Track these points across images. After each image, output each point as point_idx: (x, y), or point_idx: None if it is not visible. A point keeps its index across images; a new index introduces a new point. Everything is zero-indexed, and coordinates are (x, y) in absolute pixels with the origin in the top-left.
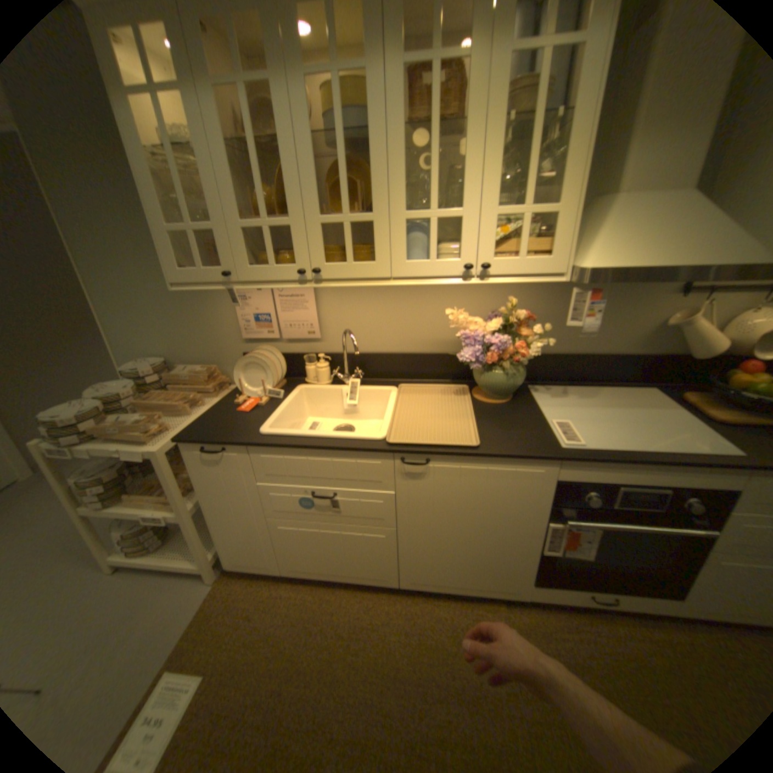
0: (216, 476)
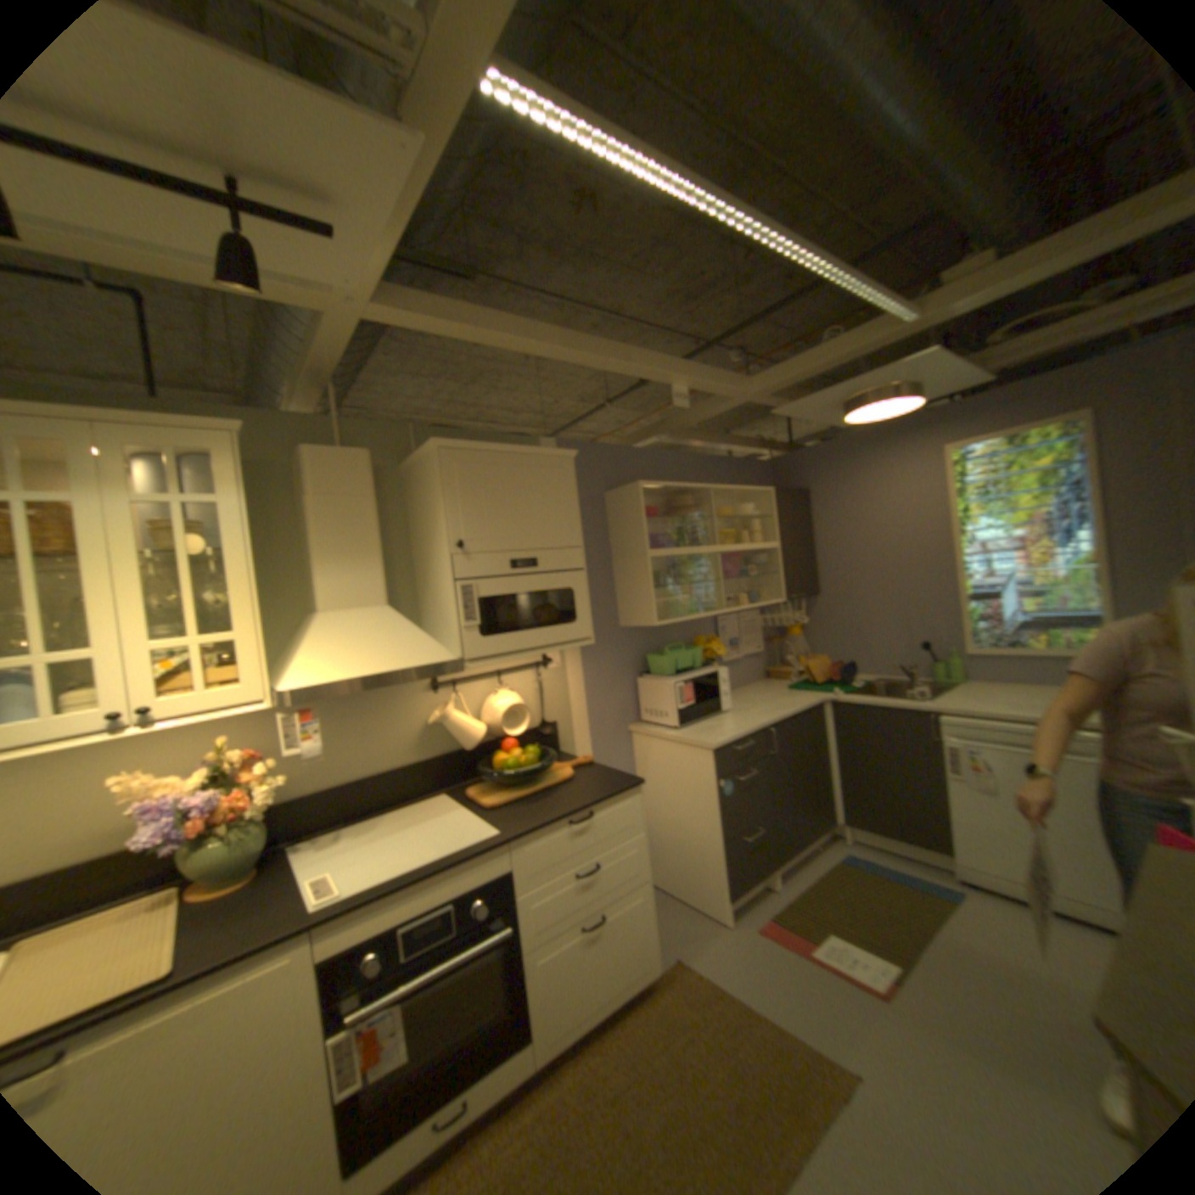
0: None
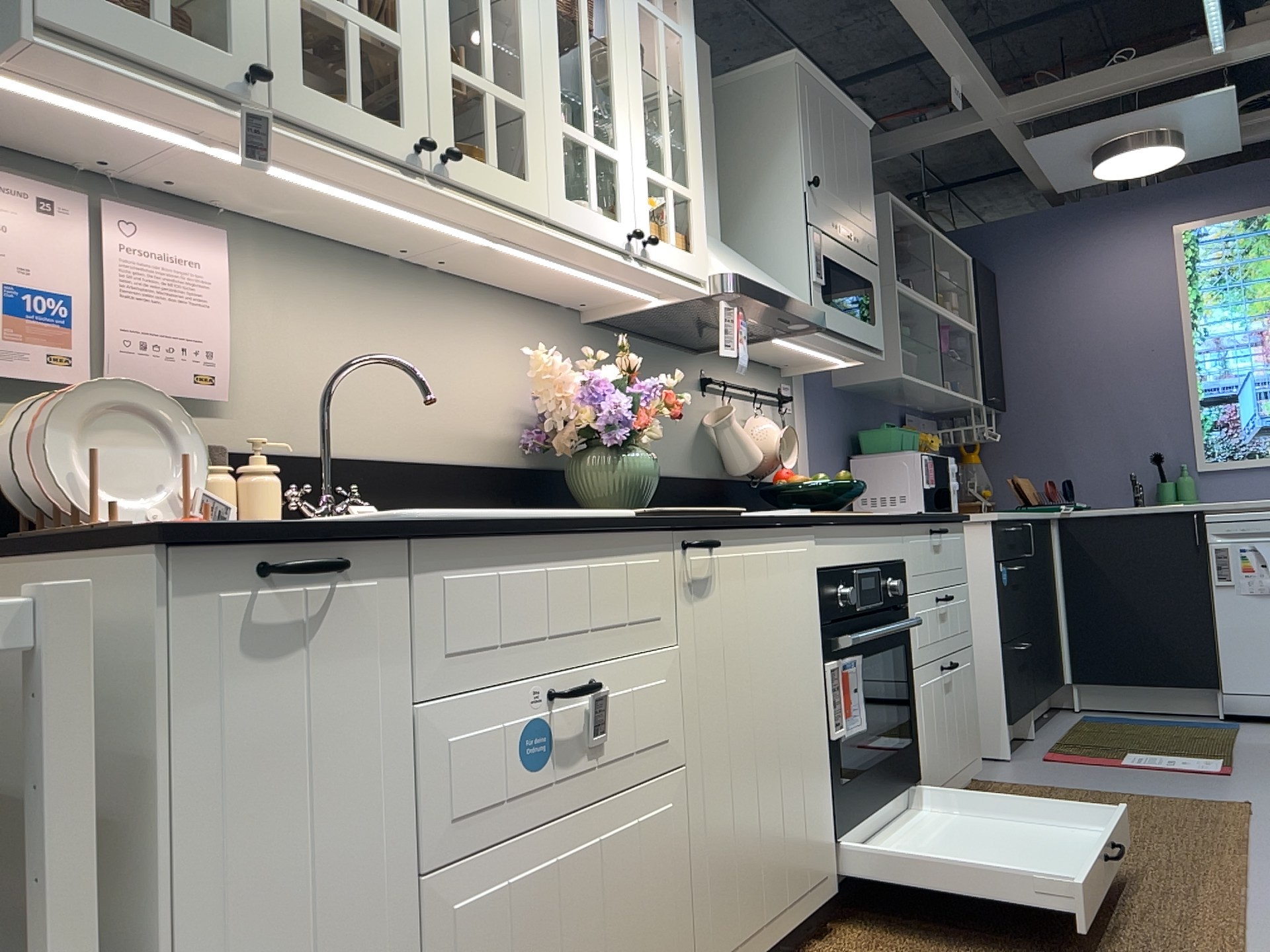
0: (276, 708)
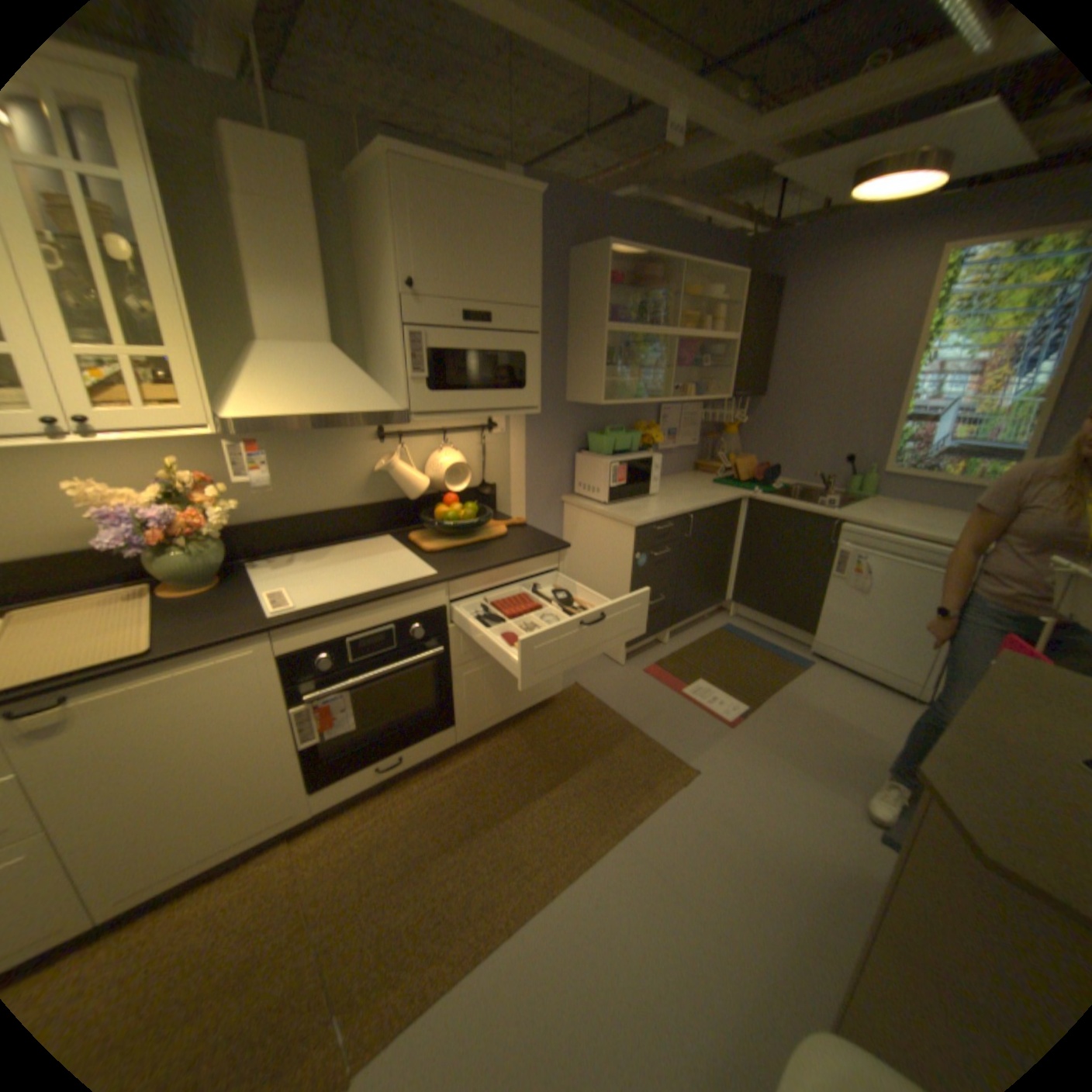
0: None
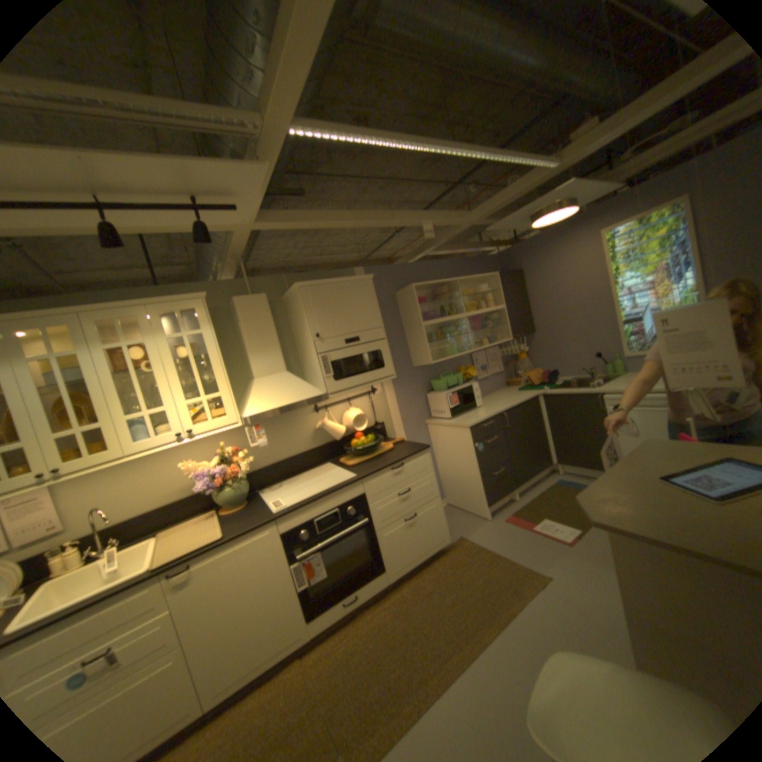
0: None
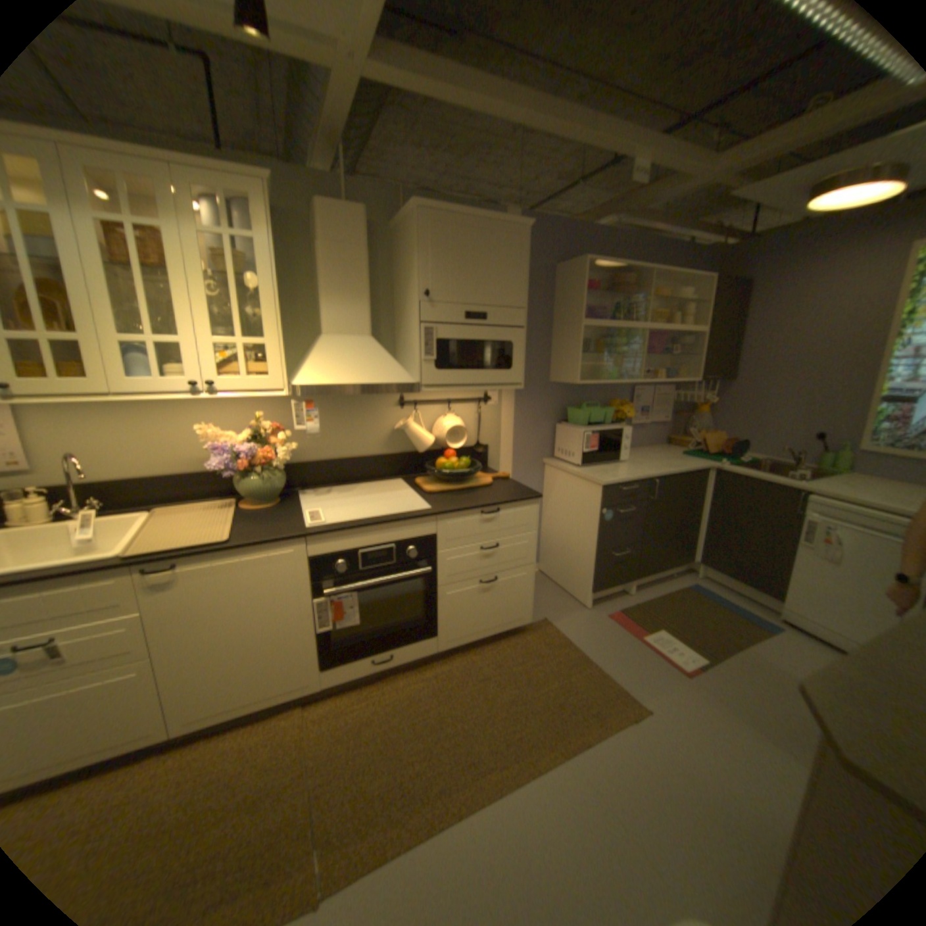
0: None
